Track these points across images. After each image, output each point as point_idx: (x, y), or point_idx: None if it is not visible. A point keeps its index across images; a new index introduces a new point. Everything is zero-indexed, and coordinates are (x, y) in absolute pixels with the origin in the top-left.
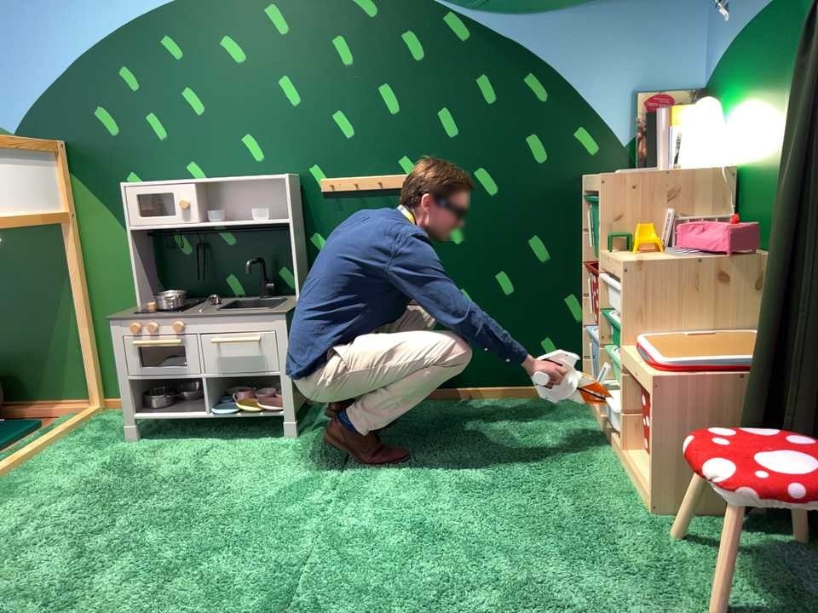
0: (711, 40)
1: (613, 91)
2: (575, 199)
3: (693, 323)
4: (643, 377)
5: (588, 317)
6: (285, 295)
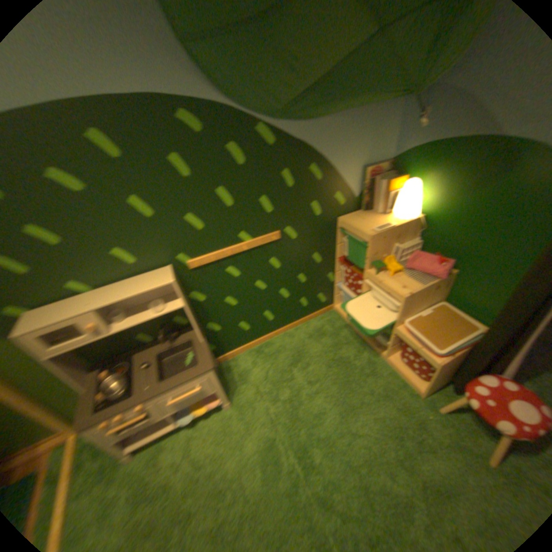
0: (405, 131)
1: (355, 167)
2: (336, 231)
3: (423, 309)
4: (425, 356)
5: (342, 283)
6: (183, 328)
